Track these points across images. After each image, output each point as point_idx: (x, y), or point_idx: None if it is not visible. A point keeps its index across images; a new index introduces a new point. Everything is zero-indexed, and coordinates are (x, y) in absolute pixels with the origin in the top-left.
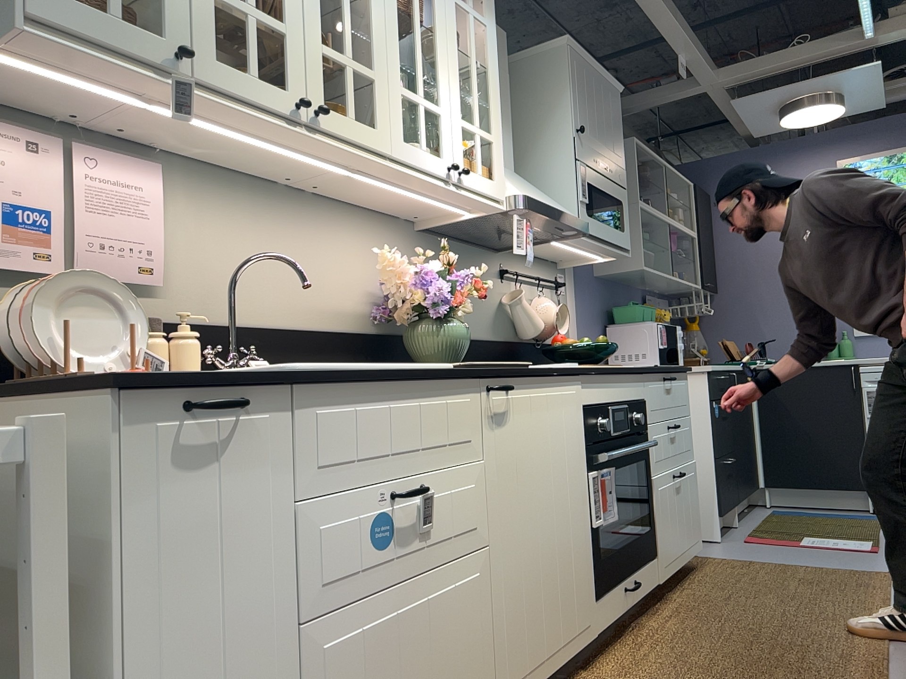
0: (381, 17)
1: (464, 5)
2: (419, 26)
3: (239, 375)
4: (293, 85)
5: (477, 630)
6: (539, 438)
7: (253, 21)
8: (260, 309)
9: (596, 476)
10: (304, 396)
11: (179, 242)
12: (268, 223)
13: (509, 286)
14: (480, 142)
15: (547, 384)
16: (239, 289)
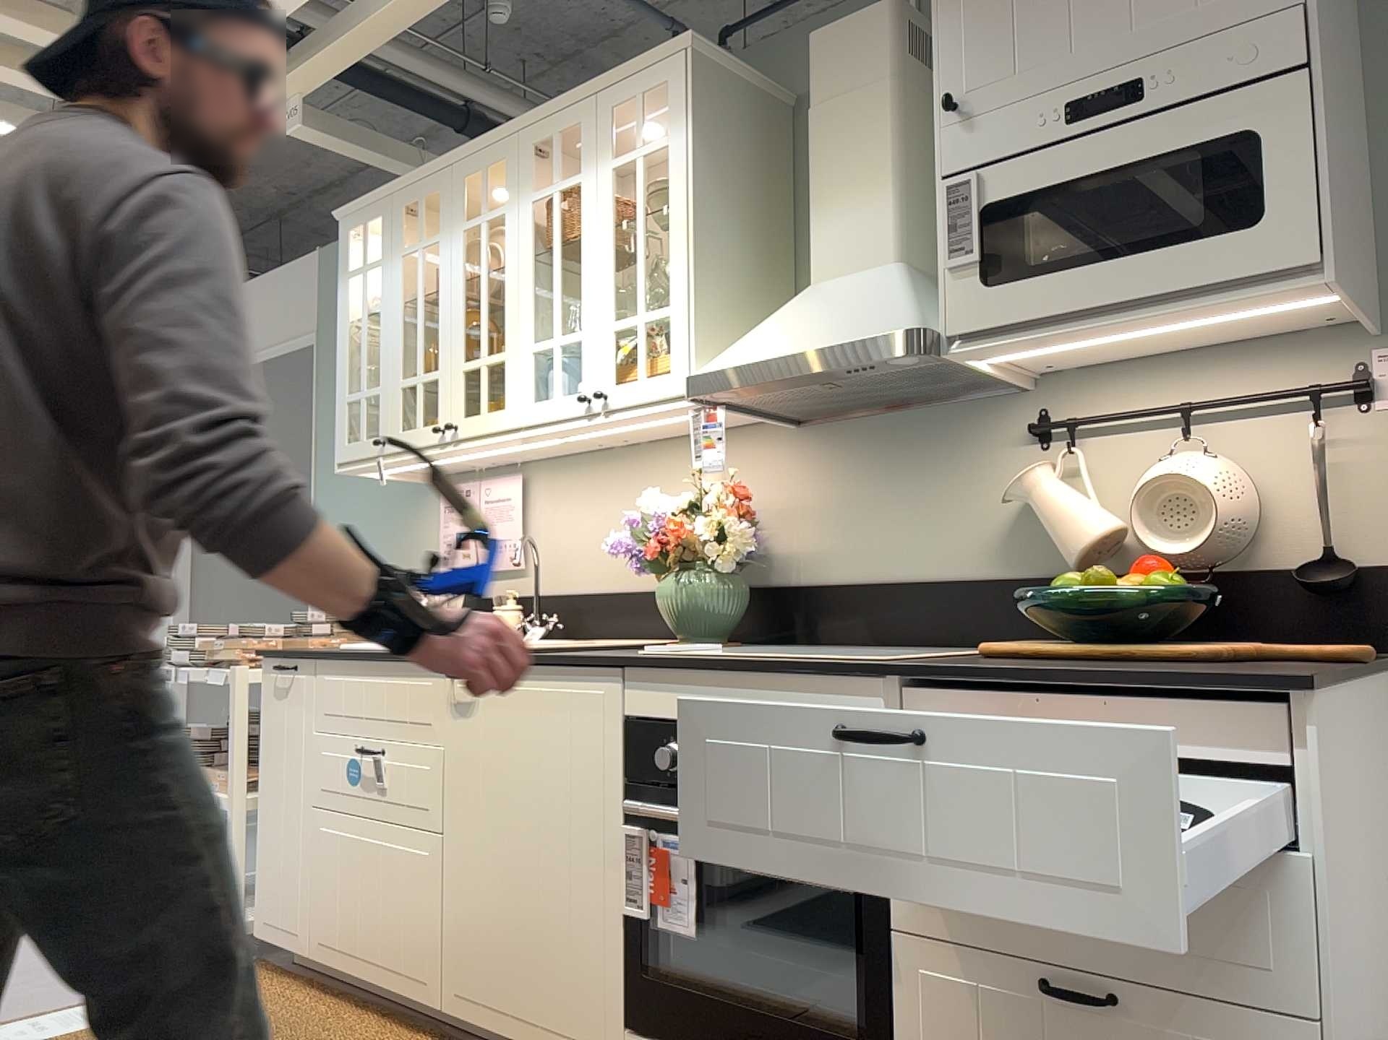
0: (512, 288)
1: (624, 158)
2: (556, 254)
3: (292, 652)
4: (441, 415)
5: (422, 905)
6: (518, 743)
7: (419, 385)
8: (593, 575)
9: (634, 835)
10: (321, 667)
11: (539, 530)
12: (602, 489)
13: (1065, 452)
14: (650, 327)
15: (540, 676)
16: (577, 559)
